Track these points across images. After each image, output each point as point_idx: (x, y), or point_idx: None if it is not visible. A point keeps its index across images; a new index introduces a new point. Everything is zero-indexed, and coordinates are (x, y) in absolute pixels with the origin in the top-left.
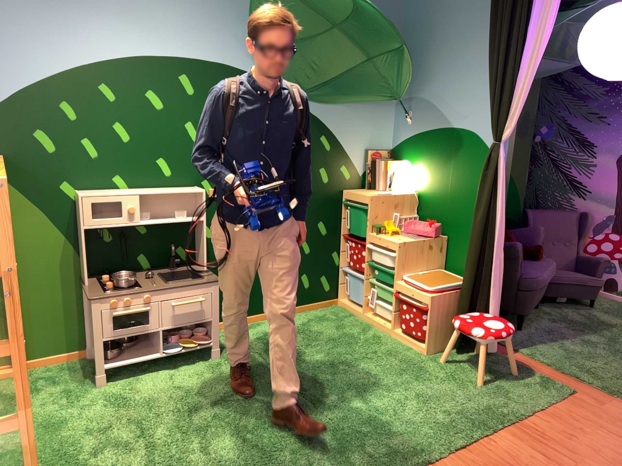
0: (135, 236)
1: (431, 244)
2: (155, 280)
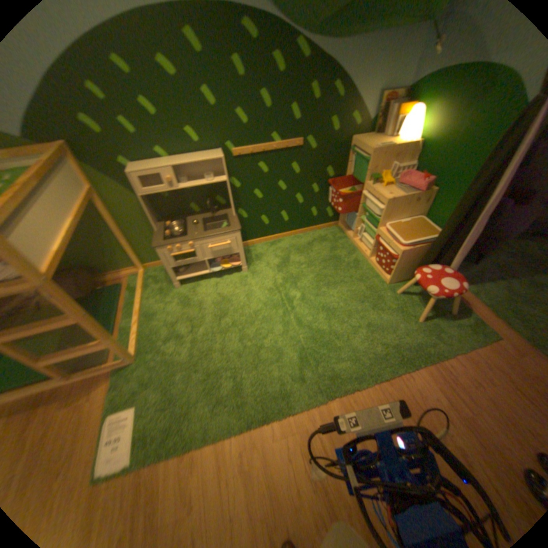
0: (182, 192)
1: (422, 198)
2: (196, 228)
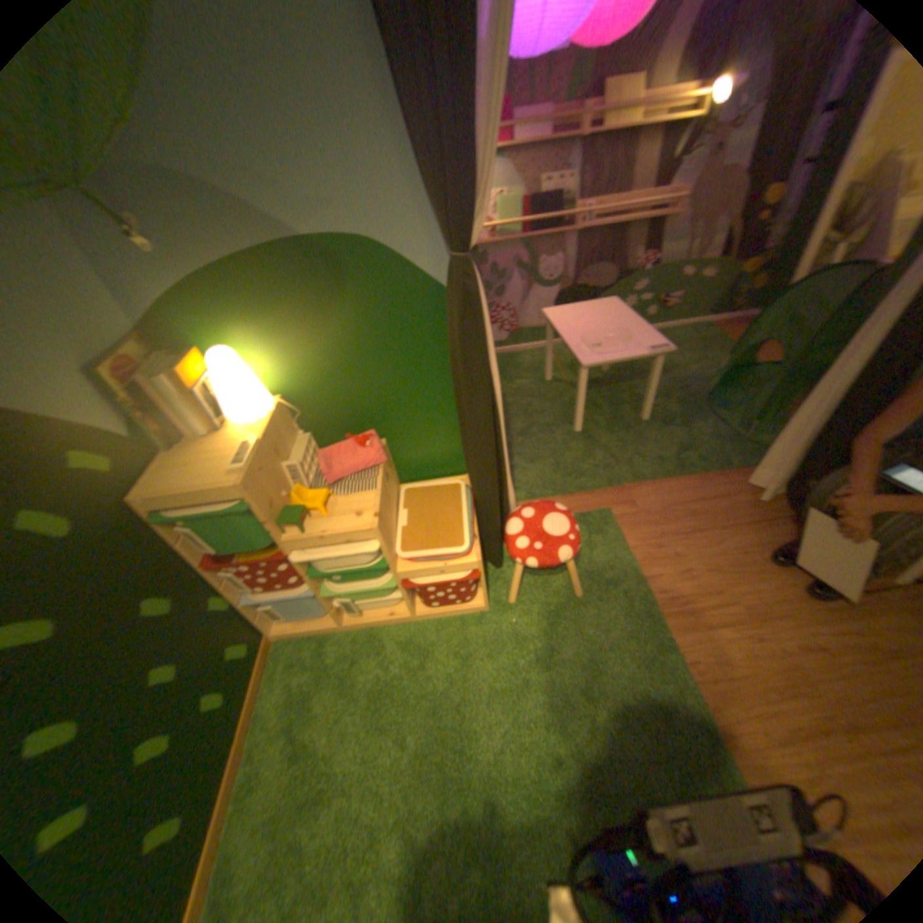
0: None
1: (387, 468)
2: None
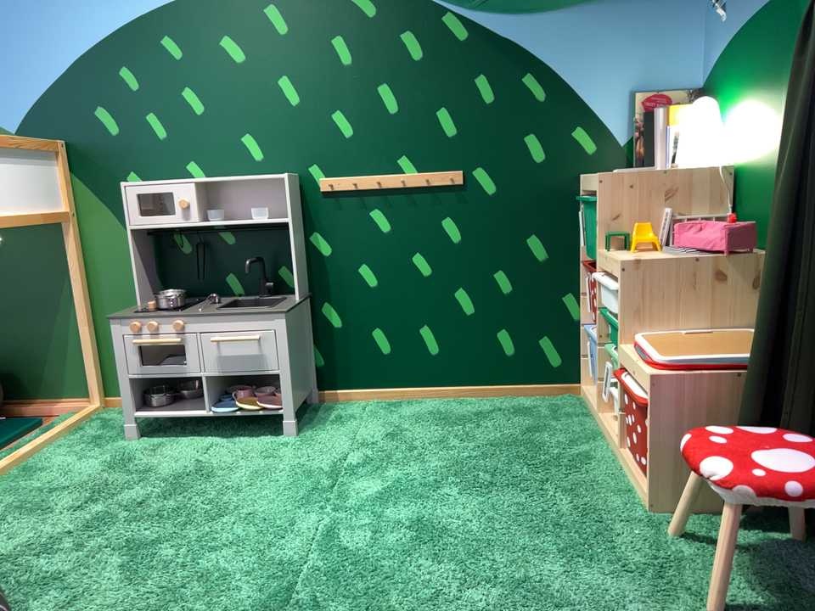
0: (215, 247)
1: (729, 270)
2: (207, 307)
